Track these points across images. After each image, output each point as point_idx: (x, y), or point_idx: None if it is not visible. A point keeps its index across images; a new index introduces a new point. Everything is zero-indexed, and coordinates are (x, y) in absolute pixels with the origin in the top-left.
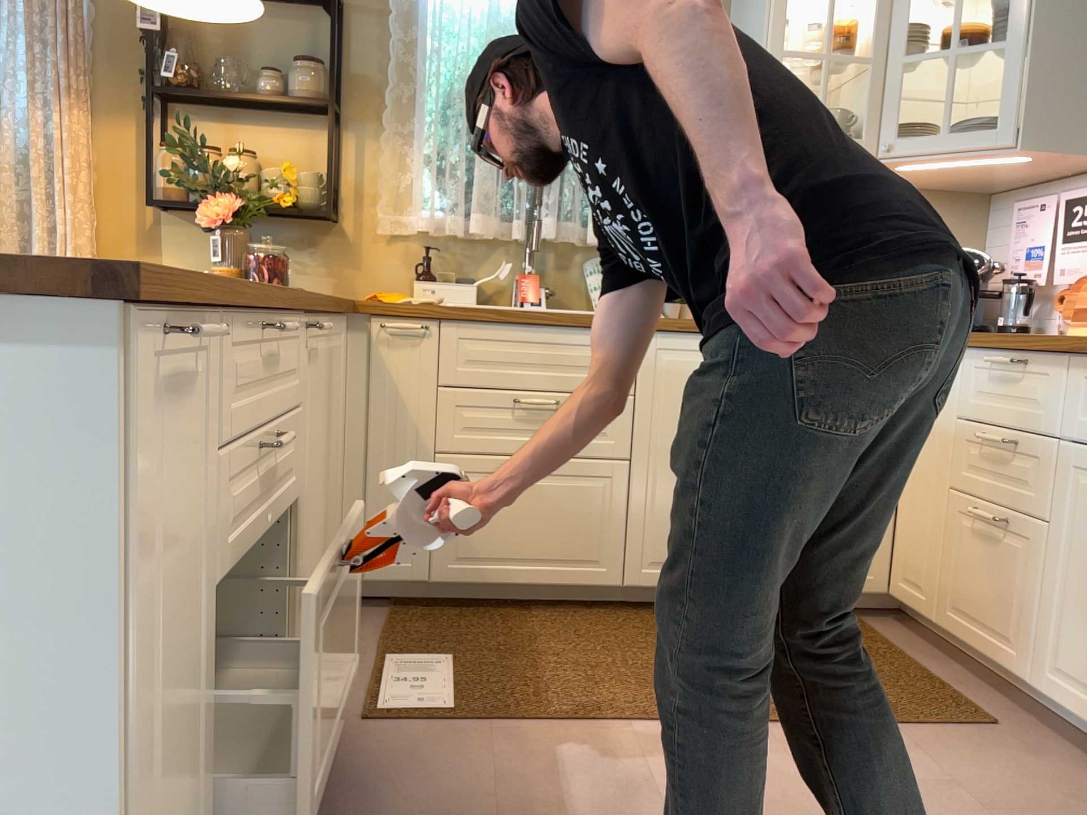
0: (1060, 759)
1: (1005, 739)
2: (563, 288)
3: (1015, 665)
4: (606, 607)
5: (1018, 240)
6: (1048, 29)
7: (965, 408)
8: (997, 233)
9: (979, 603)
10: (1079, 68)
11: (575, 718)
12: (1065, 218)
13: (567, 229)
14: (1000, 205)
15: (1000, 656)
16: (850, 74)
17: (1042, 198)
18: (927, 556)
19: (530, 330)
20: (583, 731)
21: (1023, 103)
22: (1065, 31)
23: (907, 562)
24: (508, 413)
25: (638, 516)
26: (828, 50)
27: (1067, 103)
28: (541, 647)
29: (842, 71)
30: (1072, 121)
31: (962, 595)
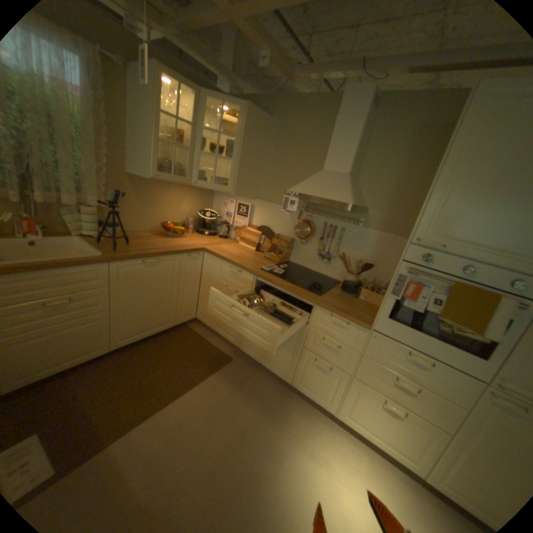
0: (246, 366)
1: (235, 365)
2: (48, 223)
3: (234, 343)
4: (101, 359)
5: (223, 209)
6: (241, 160)
7: (221, 277)
8: (215, 201)
9: (224, 327)
10: (247, 173)
11: (117, 437)
12: (236, 208)
13: (48, 199)
14: (216, 193)
15: (230, 340)
16: (177, 145)
17: (230, 200)
18: (208, 312)
19: (48, 273)
20: (123, 442)
21: (234, 181)
22: (245, 161)
23: (201, 311)
24: (40, 312)
25: (114, 328)
26: (170, 136)
27: (244, 182)
28: (82, 400)
29: (175, 145)
30: (244, 188)
31: (219, 324)
